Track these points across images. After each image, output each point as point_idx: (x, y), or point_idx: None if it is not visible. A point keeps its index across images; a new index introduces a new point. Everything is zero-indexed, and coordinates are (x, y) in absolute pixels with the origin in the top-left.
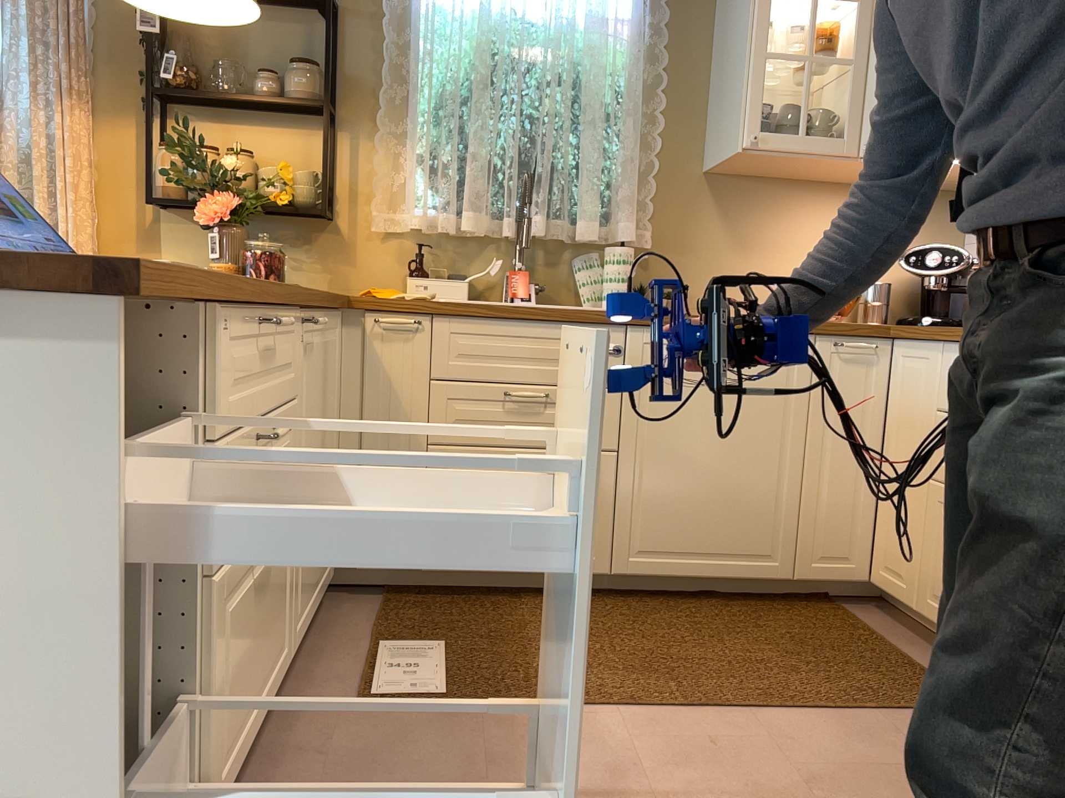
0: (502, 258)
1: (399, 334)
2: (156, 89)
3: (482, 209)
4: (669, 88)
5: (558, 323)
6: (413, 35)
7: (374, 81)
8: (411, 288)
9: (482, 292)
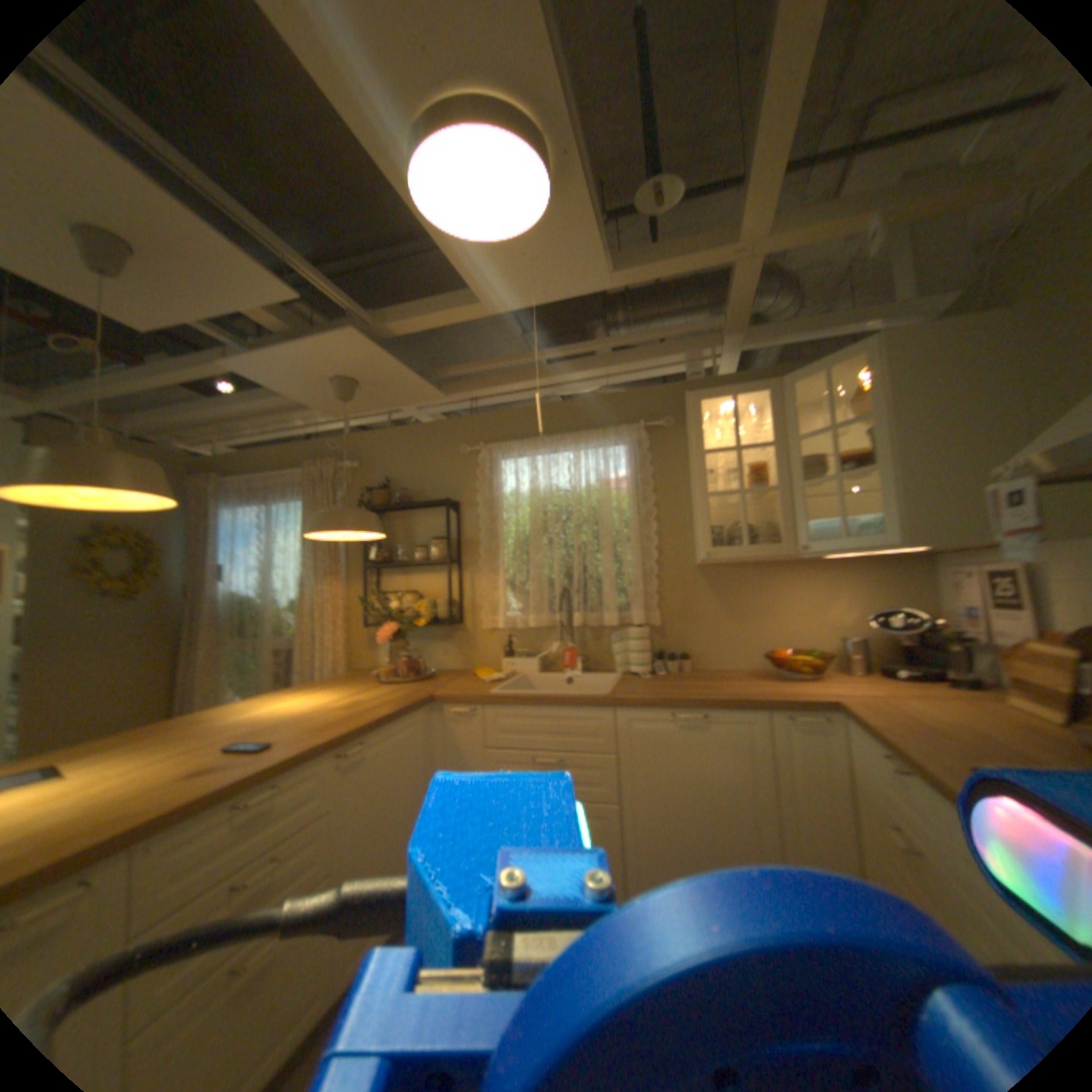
0: (559, 642)
1: (466, 719)
2: (373, 562)
3: (543, 611)
4: (663, 514)
5: (566, 708)
6: (498, 511)
7: (481, 540)
8: (505, 666)
9: (554, 663)
